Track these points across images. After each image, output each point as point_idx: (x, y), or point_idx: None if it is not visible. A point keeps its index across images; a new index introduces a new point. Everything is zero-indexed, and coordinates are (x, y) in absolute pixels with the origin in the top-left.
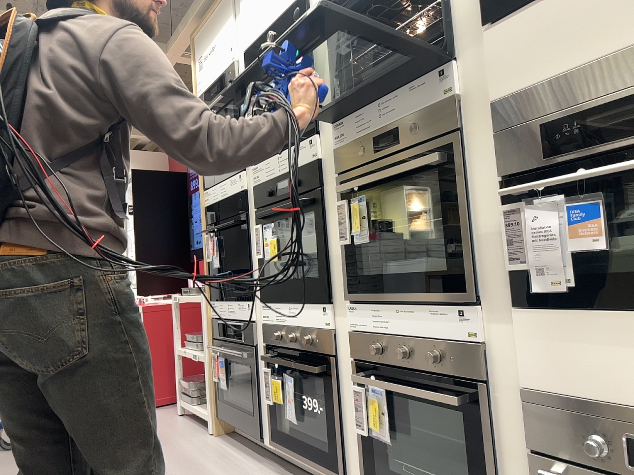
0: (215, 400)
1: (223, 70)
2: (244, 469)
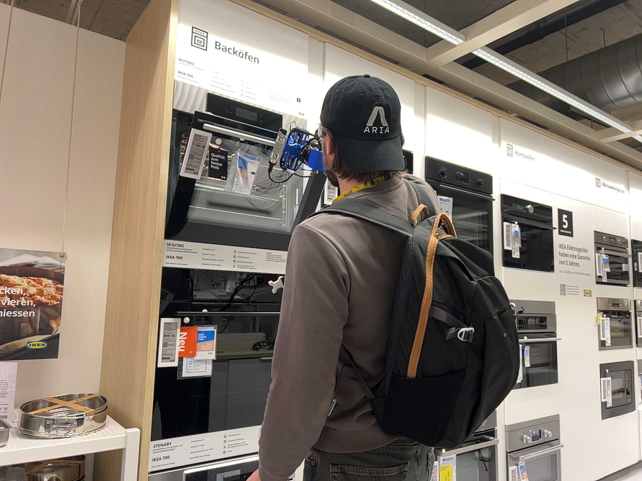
0: None
1: (277, 108)
2: None
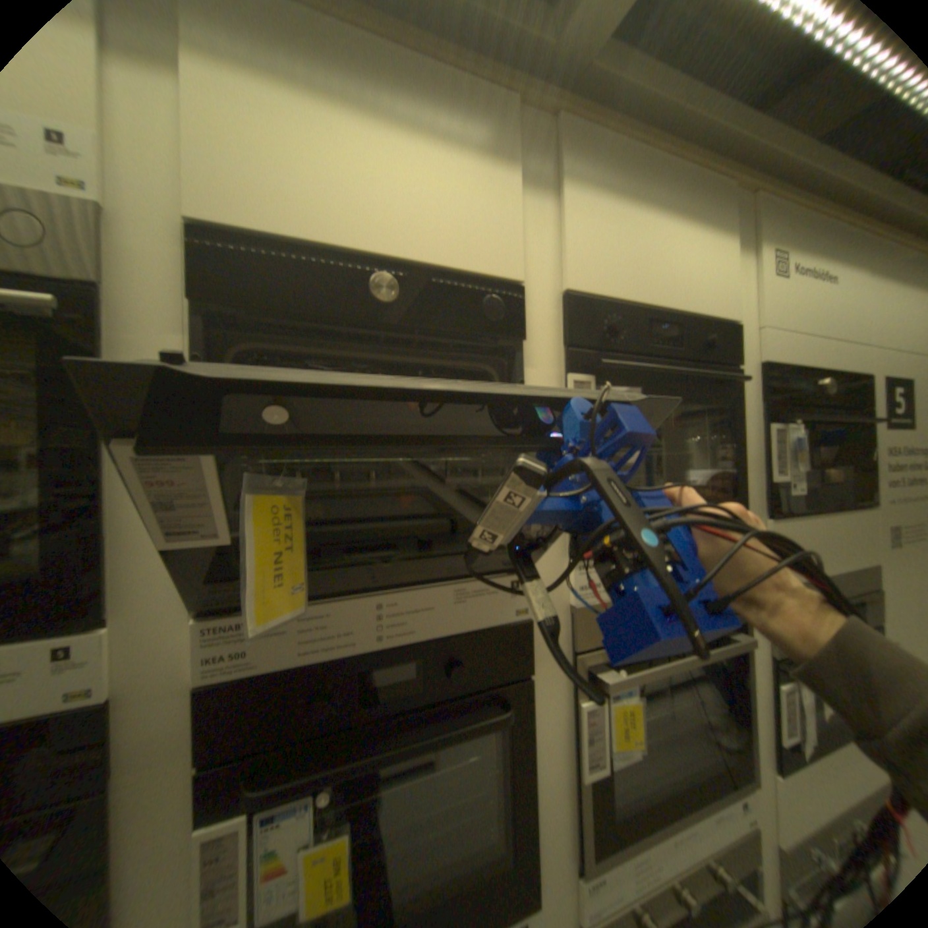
0: None
1: None
2: None
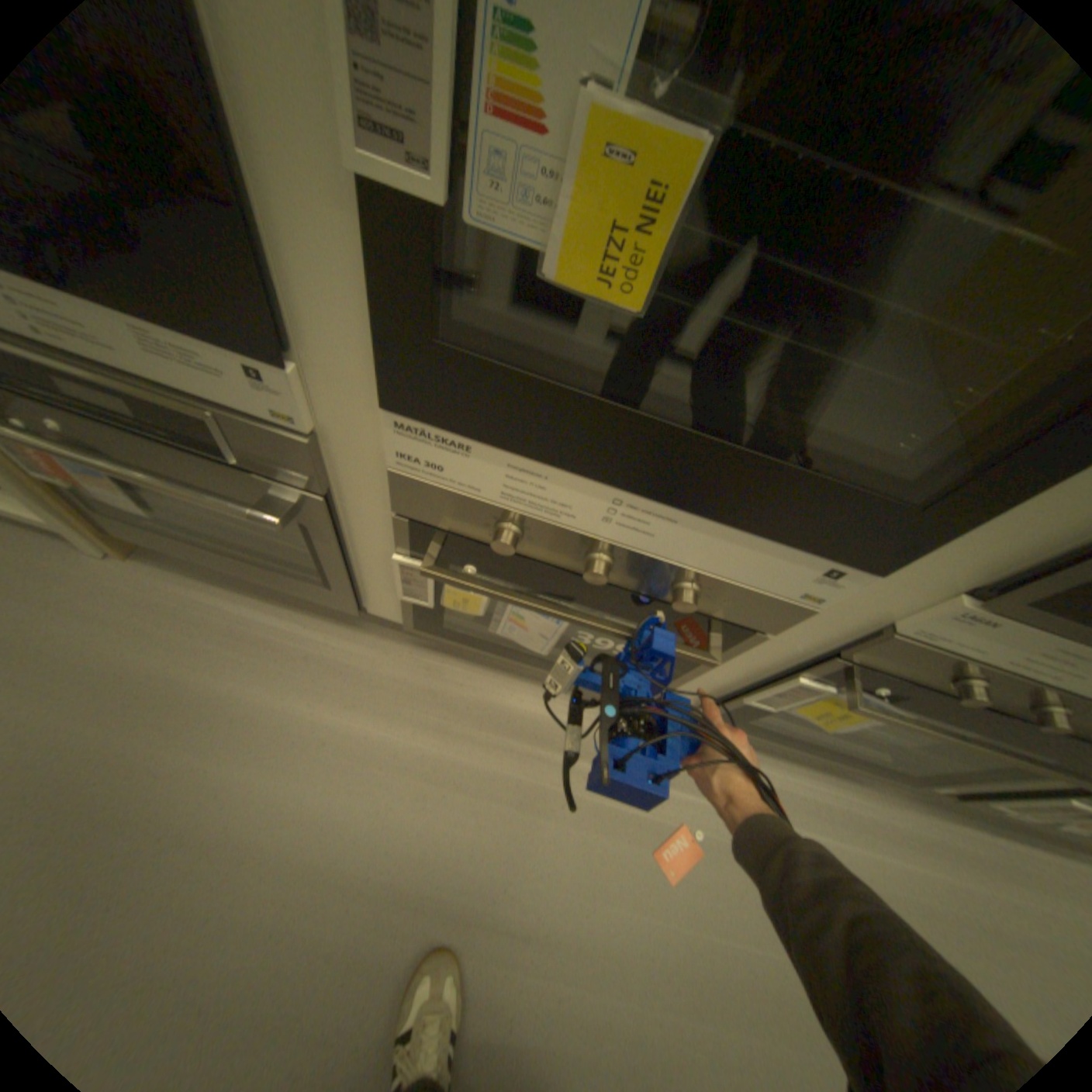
0: (81, 512)
1: None
2: (344, 666)
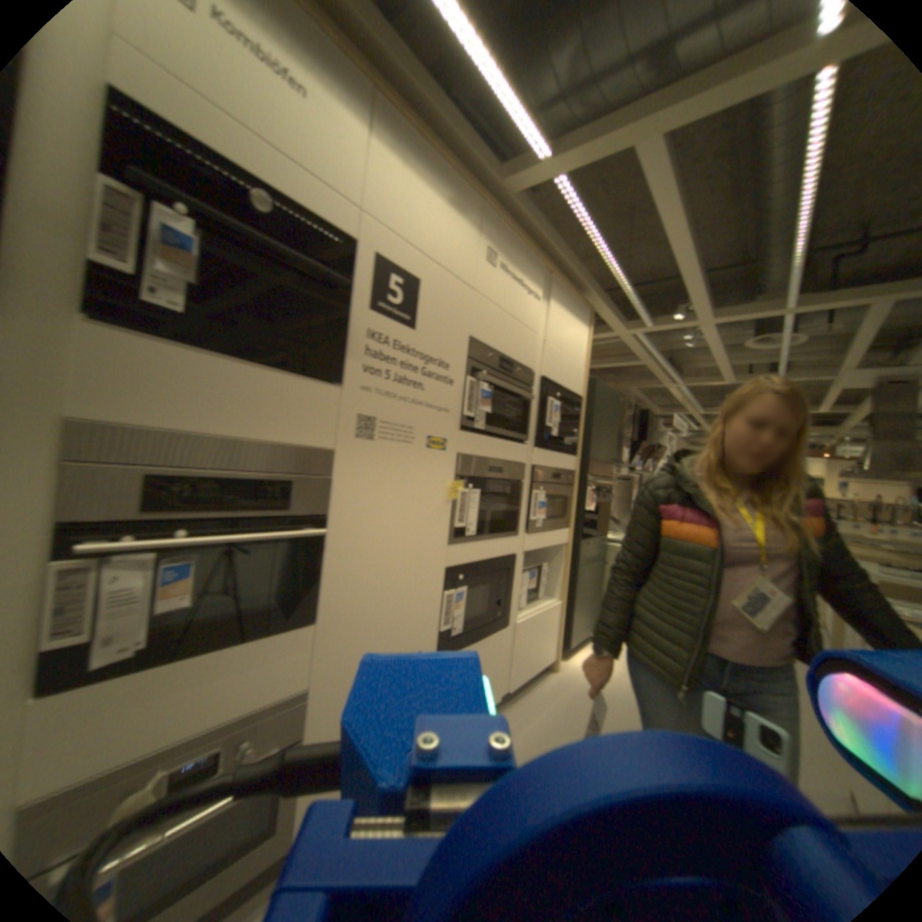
0: None
1: None
2: None
